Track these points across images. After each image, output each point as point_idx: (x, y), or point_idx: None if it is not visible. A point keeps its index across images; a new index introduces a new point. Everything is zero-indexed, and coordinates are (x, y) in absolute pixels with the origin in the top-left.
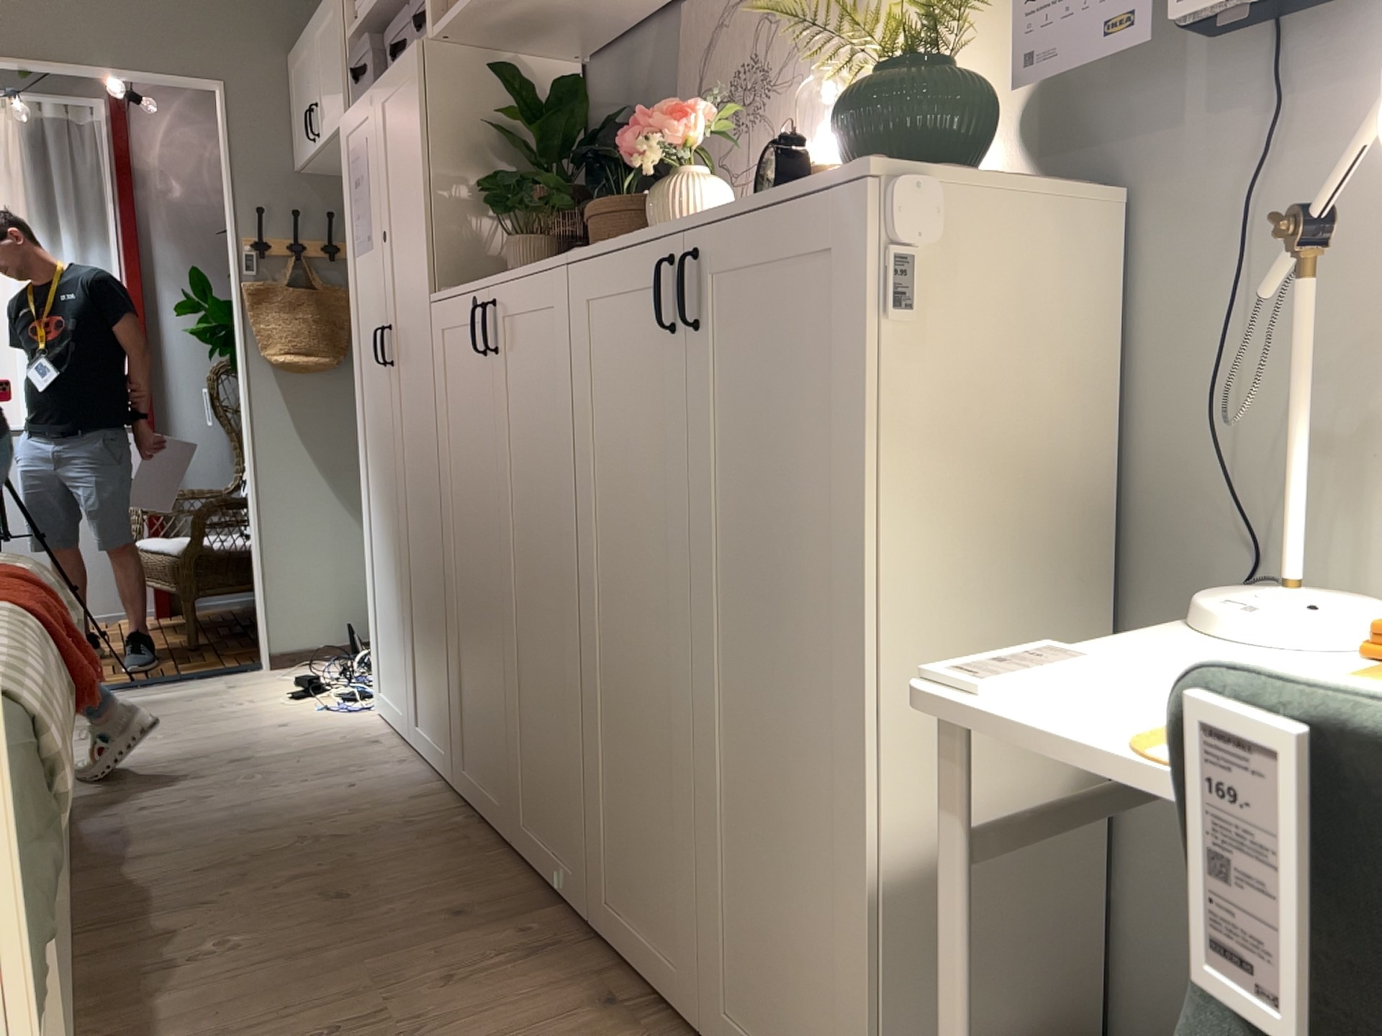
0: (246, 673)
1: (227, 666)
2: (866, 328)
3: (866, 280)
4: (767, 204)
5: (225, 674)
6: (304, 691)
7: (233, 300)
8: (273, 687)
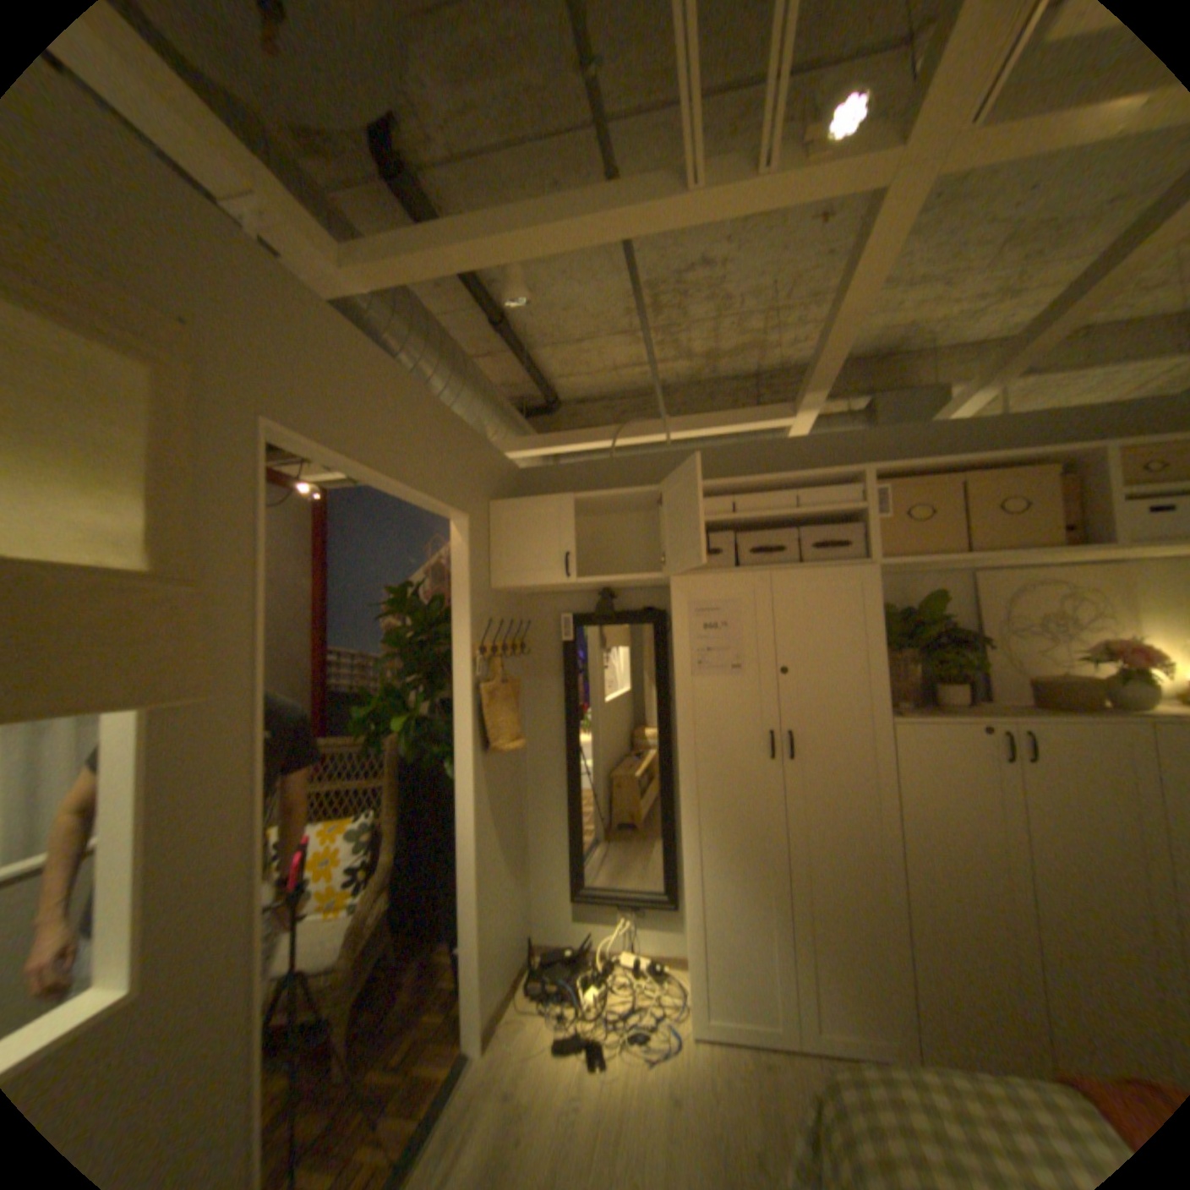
0: (470, 1075)
1: (441, 1078)
2: None
3: None
4: None
5: (456, 1090)
6: (581, 1060)
7: (456, 700)
8: (542, 1073)
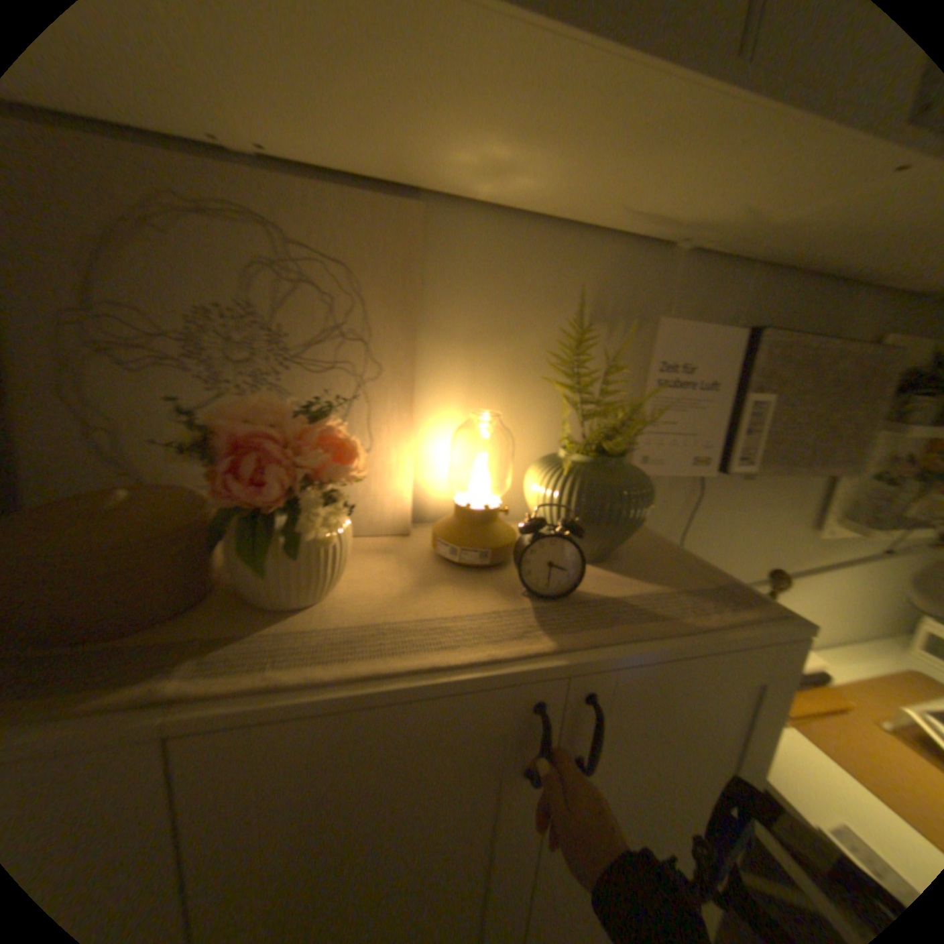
0: None
1: None
2: (780, 727)
3: (789, 700)
4: (710, 652)
5: None
6: None
7: None
8: None
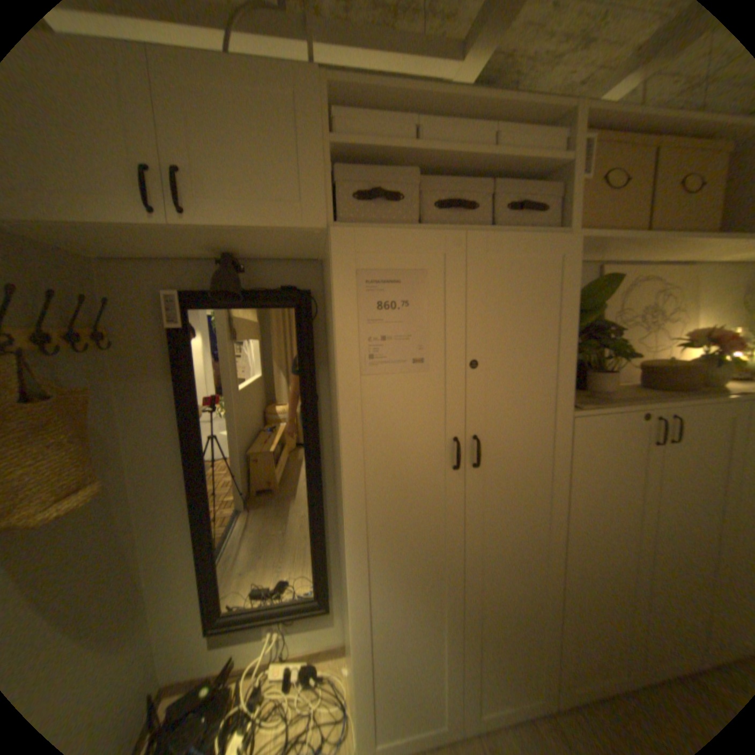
0: None
1: None
2: None
3: None
4: None
5: None
6: None
7: None
8: None
